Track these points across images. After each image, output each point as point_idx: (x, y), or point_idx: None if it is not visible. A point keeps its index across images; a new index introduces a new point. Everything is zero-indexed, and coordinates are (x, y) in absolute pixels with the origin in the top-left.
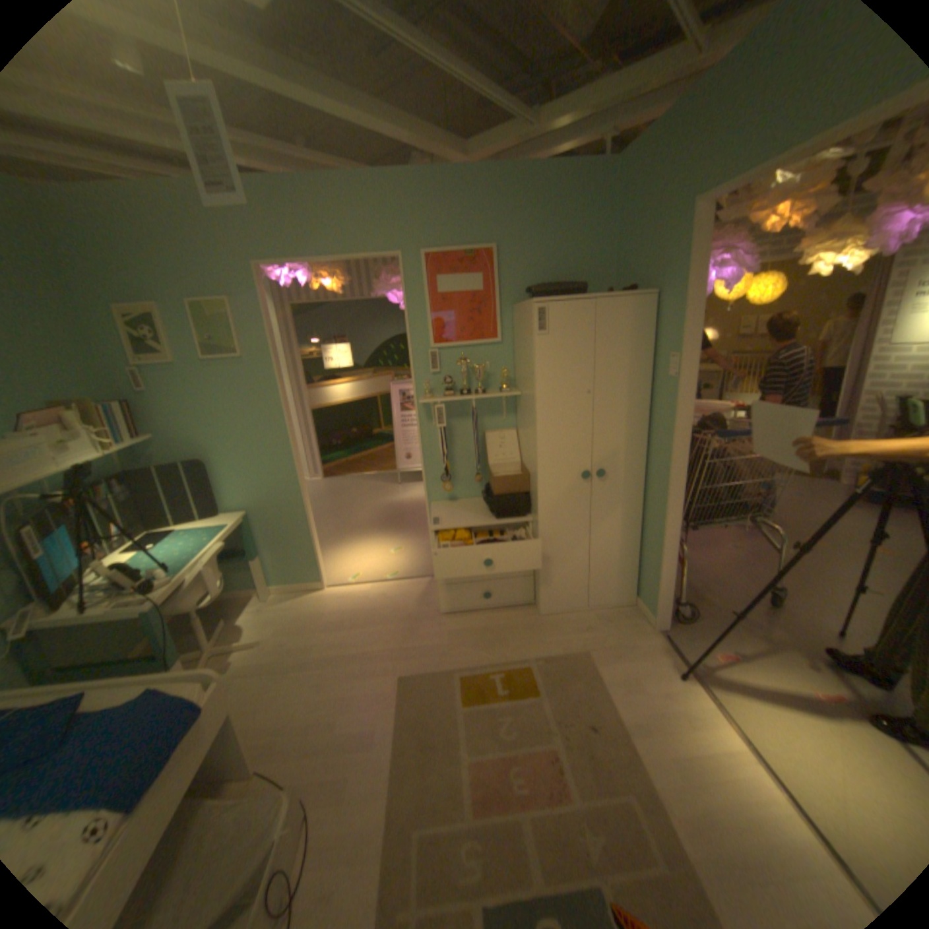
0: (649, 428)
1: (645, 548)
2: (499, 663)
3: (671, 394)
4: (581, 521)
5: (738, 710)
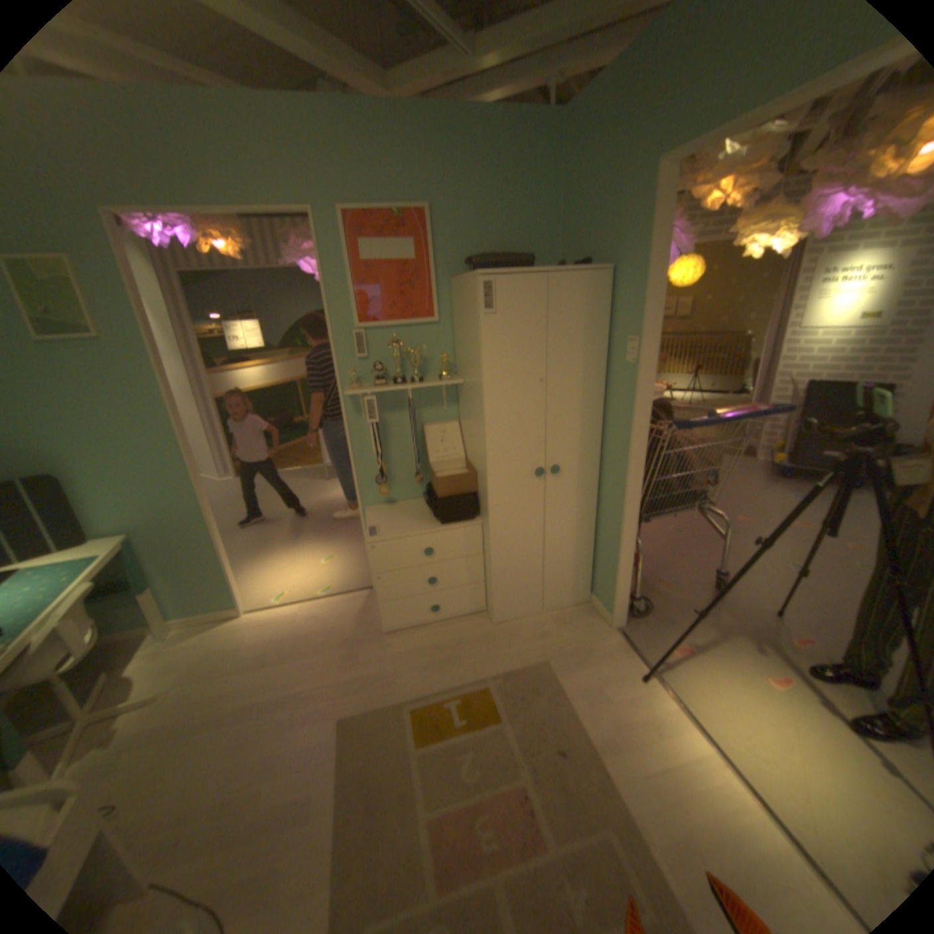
0: (603, 418)
1: (600, 545)
2: (453, 687)
3: (629, 382)
4: (535, 521)
5: (700, 709)
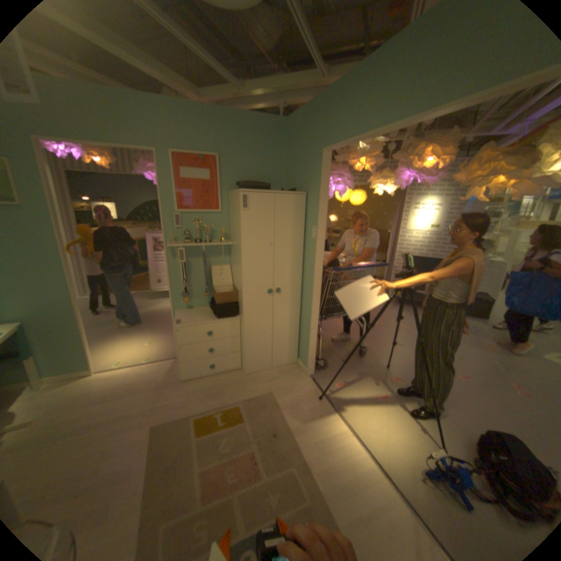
0: (302, 265)
1: (301, 331)
2: (219, 407)
3: (313, 248)
4: (268, 317)
5: (344, 411)
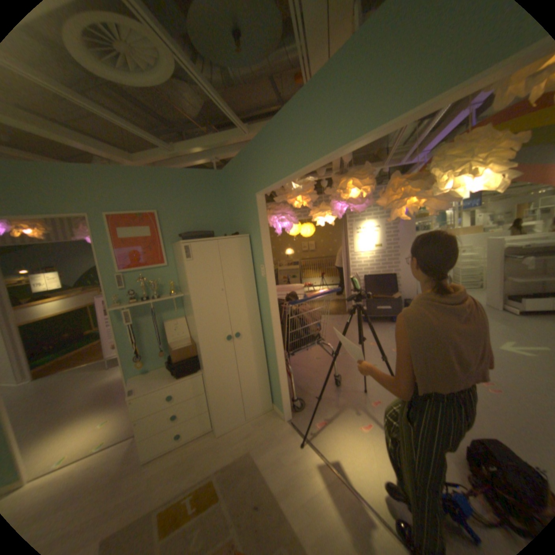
0: (259, 305)
1: (270, 373)
2: (188, 487)
3: (265, 286)
4: (232, 366)
5: (330, 454)
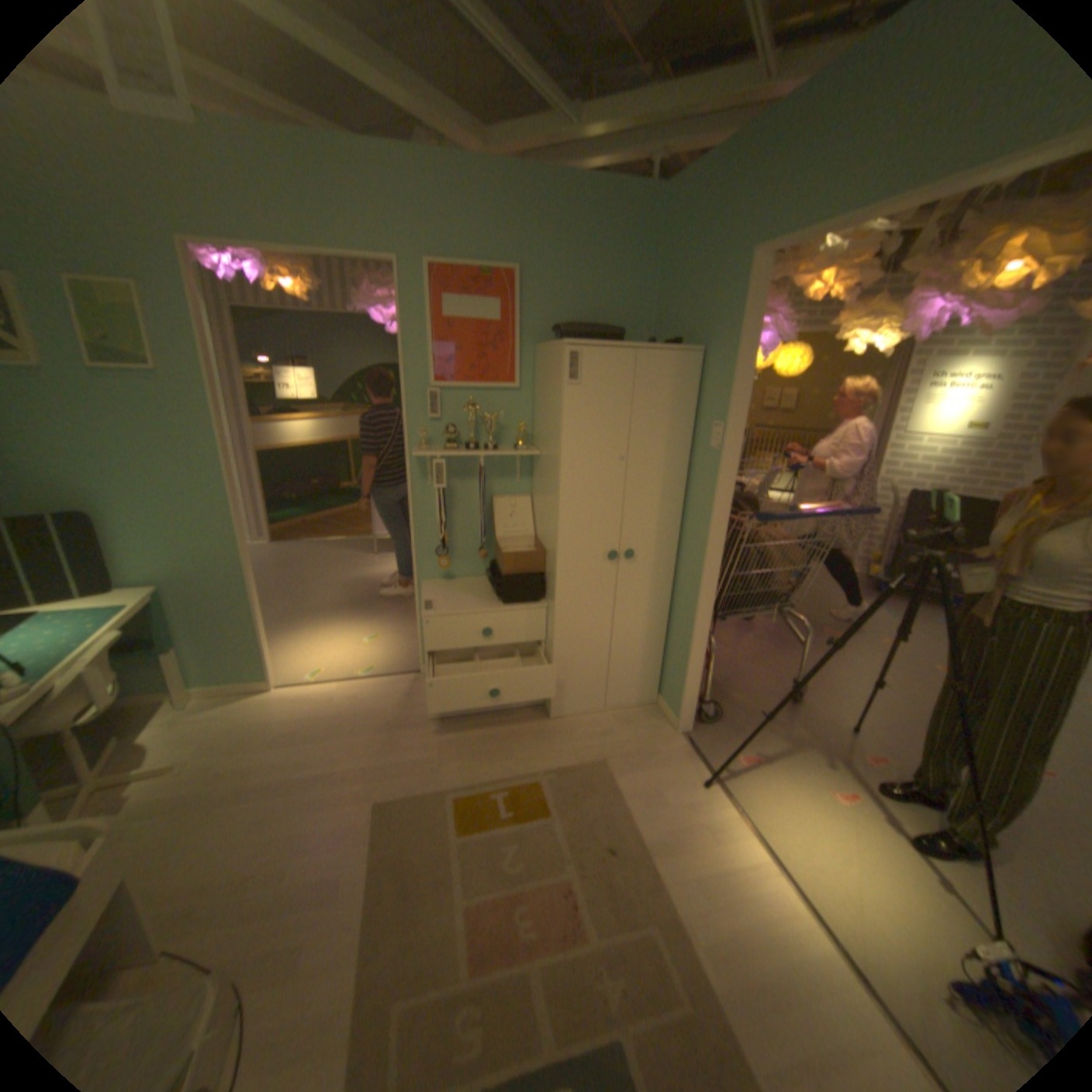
0: (683, 506)
1: (670, 641)
2: (501, 779)
3: (711, 469)
4: (603, 609)
5: (761, 818)
